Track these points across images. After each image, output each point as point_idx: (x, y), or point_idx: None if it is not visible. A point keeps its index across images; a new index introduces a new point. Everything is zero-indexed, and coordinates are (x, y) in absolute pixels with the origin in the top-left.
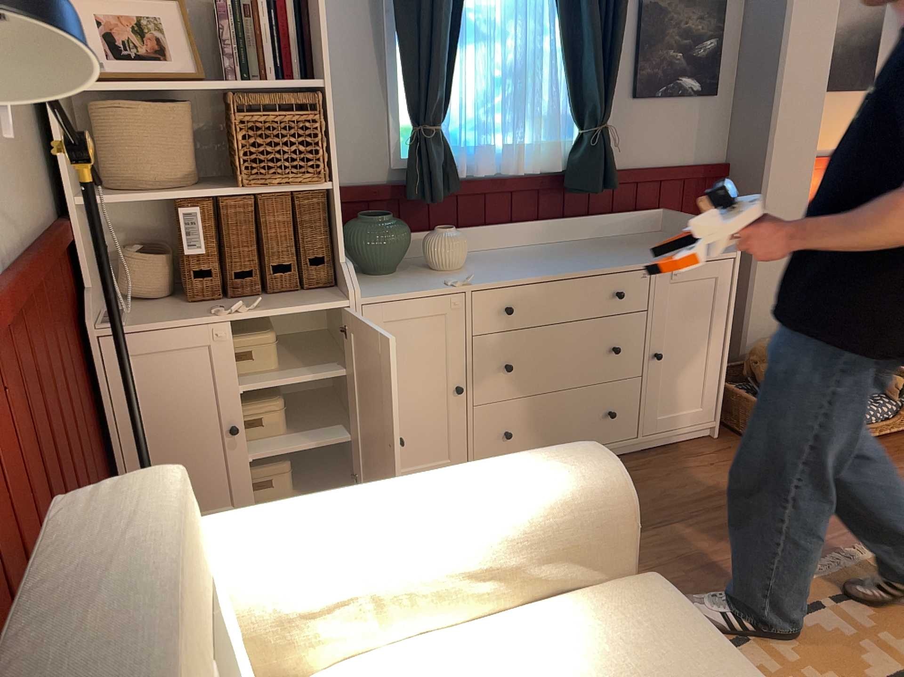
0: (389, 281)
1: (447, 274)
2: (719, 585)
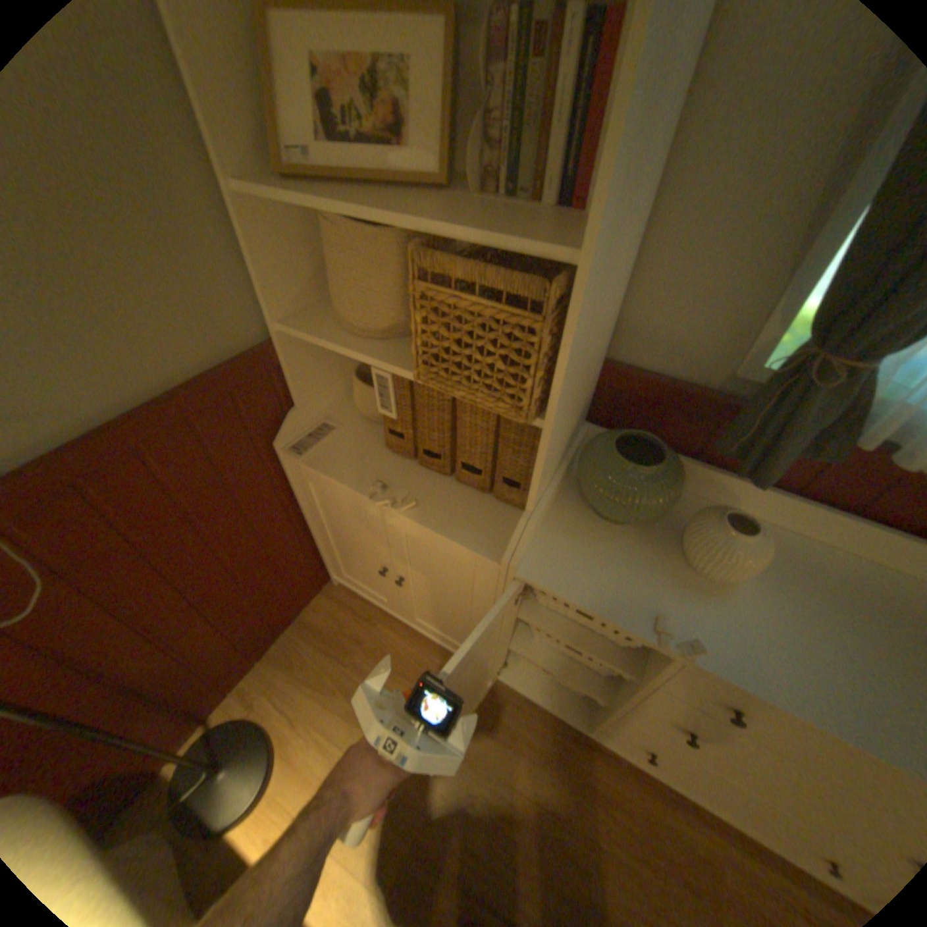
0: (599, 547)
1: (695, 587)
2: None
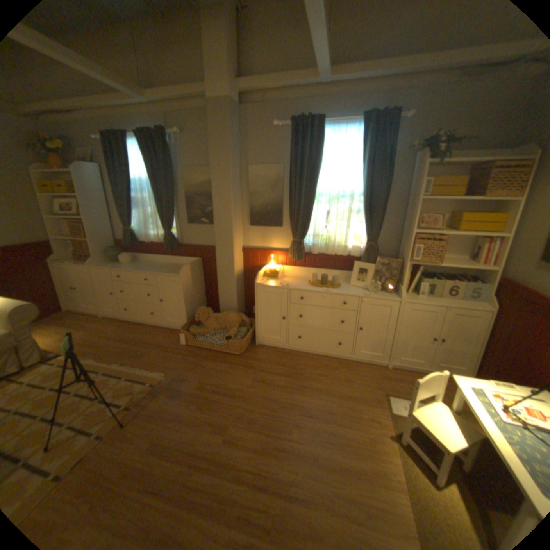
0: (105, 264)
1: (117, 265)
2: (99, 360)
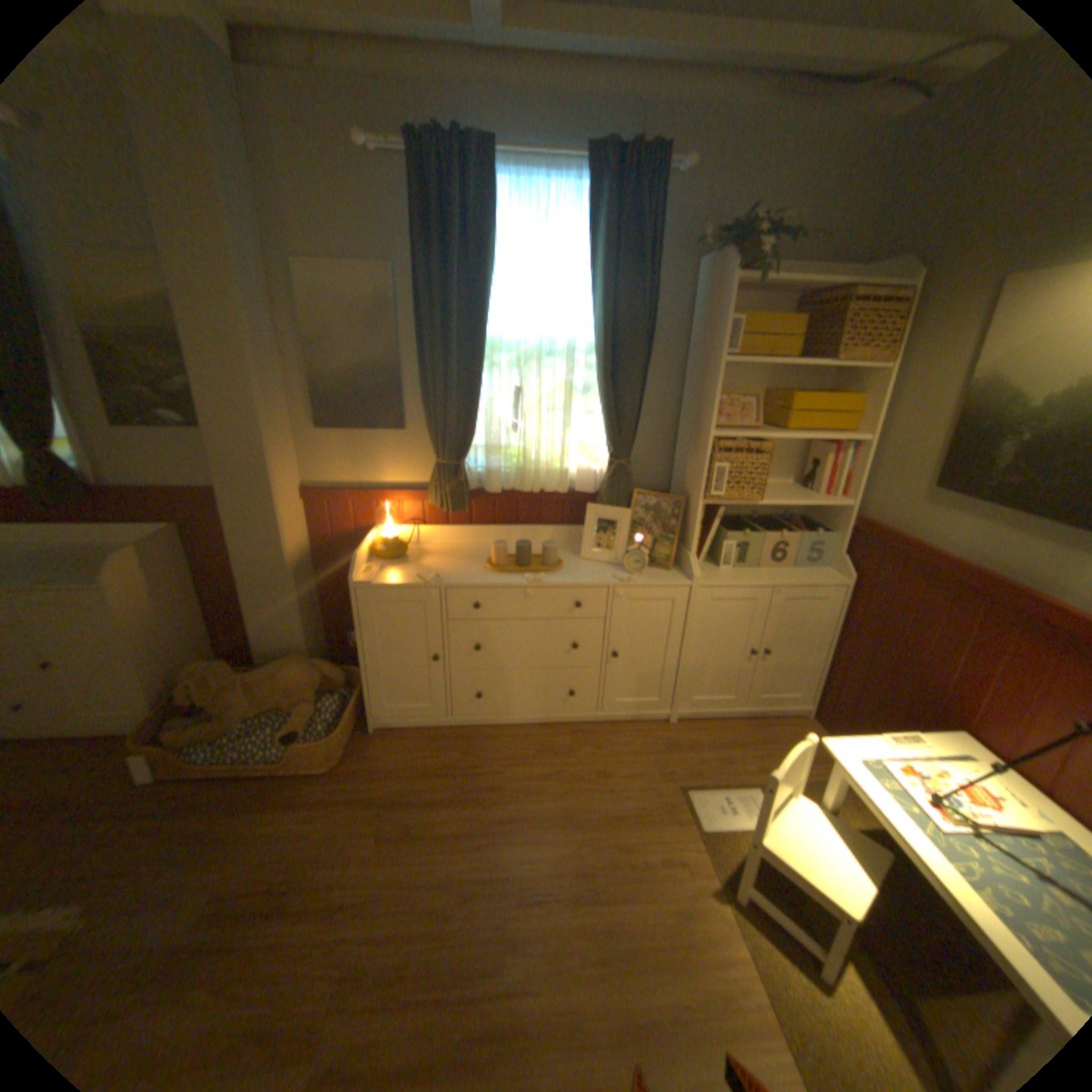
0: None
1: None
2: None
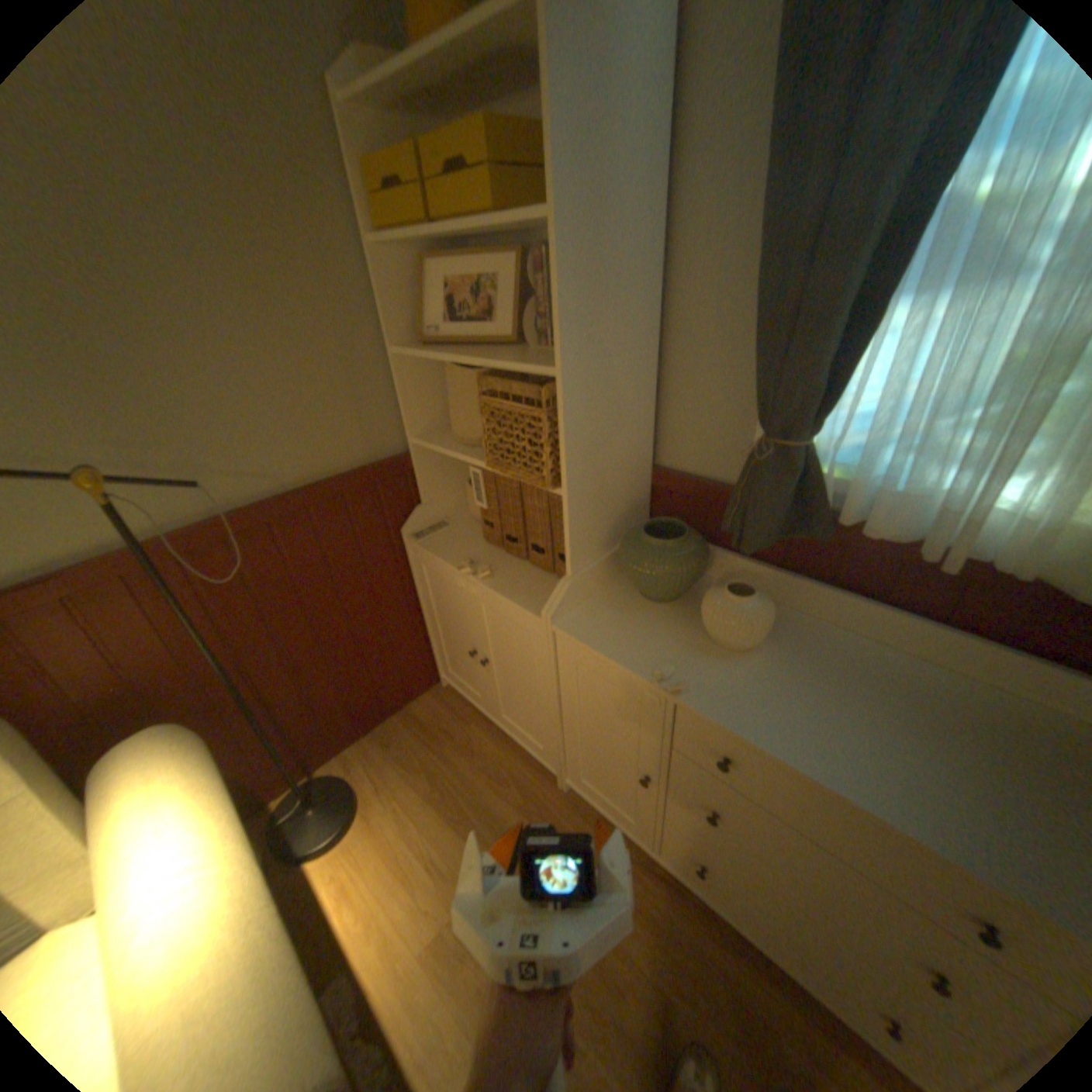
0: (630, 616)
1: (704, 650)
2: None
